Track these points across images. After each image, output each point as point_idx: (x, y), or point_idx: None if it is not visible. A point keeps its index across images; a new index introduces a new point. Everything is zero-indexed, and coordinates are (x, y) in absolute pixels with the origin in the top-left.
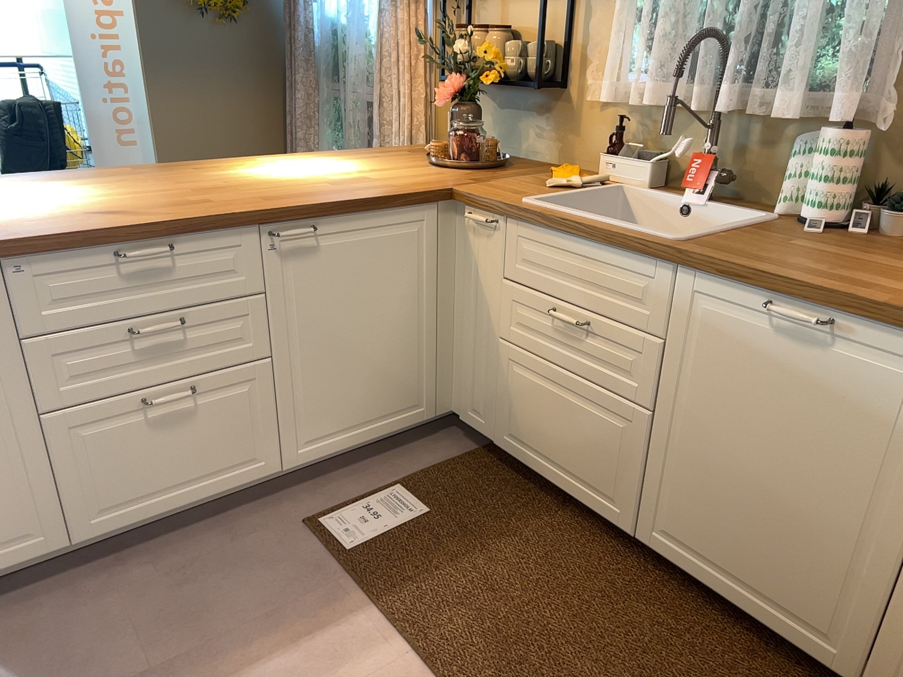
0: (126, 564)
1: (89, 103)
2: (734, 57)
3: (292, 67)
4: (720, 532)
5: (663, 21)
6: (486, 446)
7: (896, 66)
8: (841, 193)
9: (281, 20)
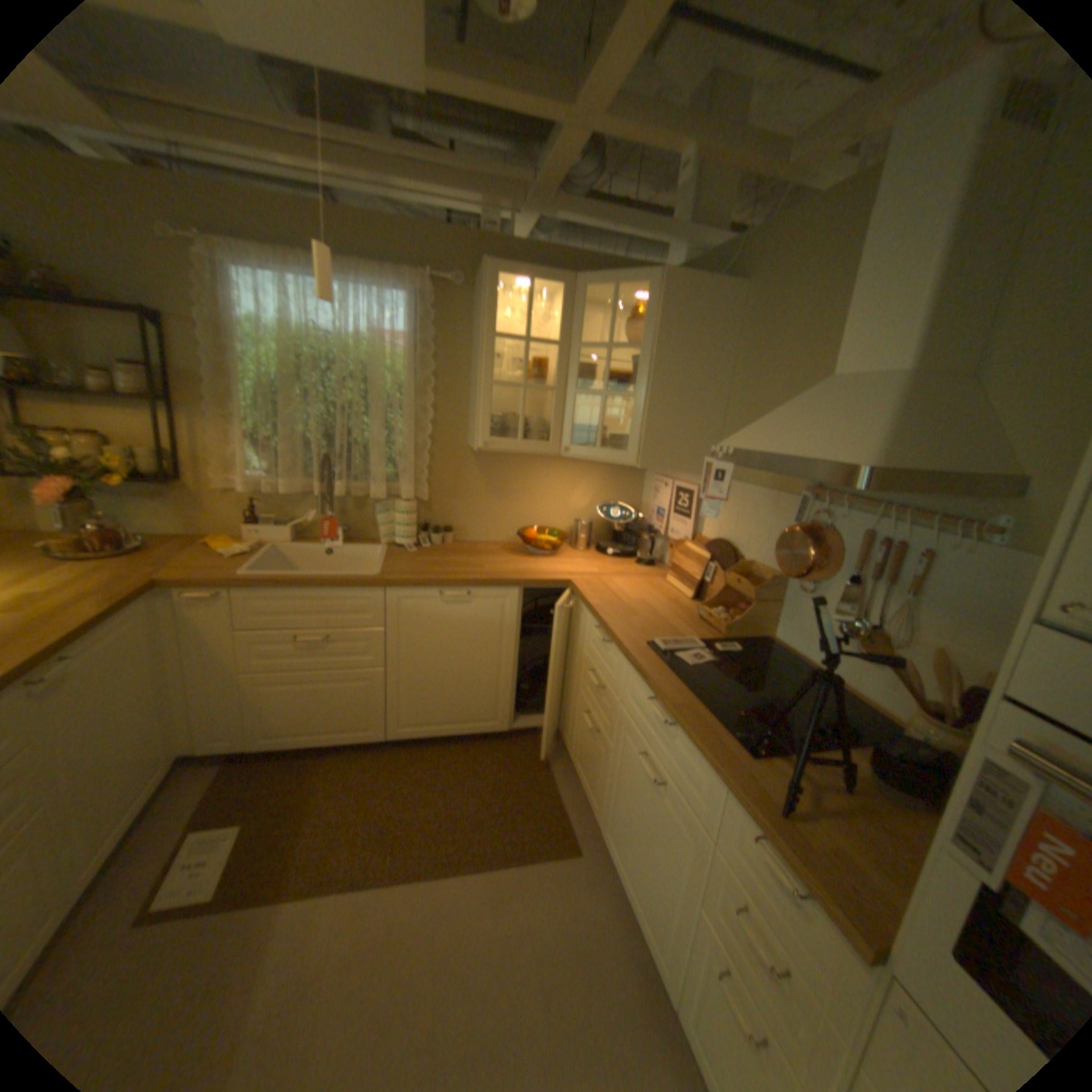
0: None
1: None
2: (339, 467)
3: None
4: (437, 707)
5: (282, 444)
6: (225, 763)
7: (419, 472)
8: (415, 531)
9: None
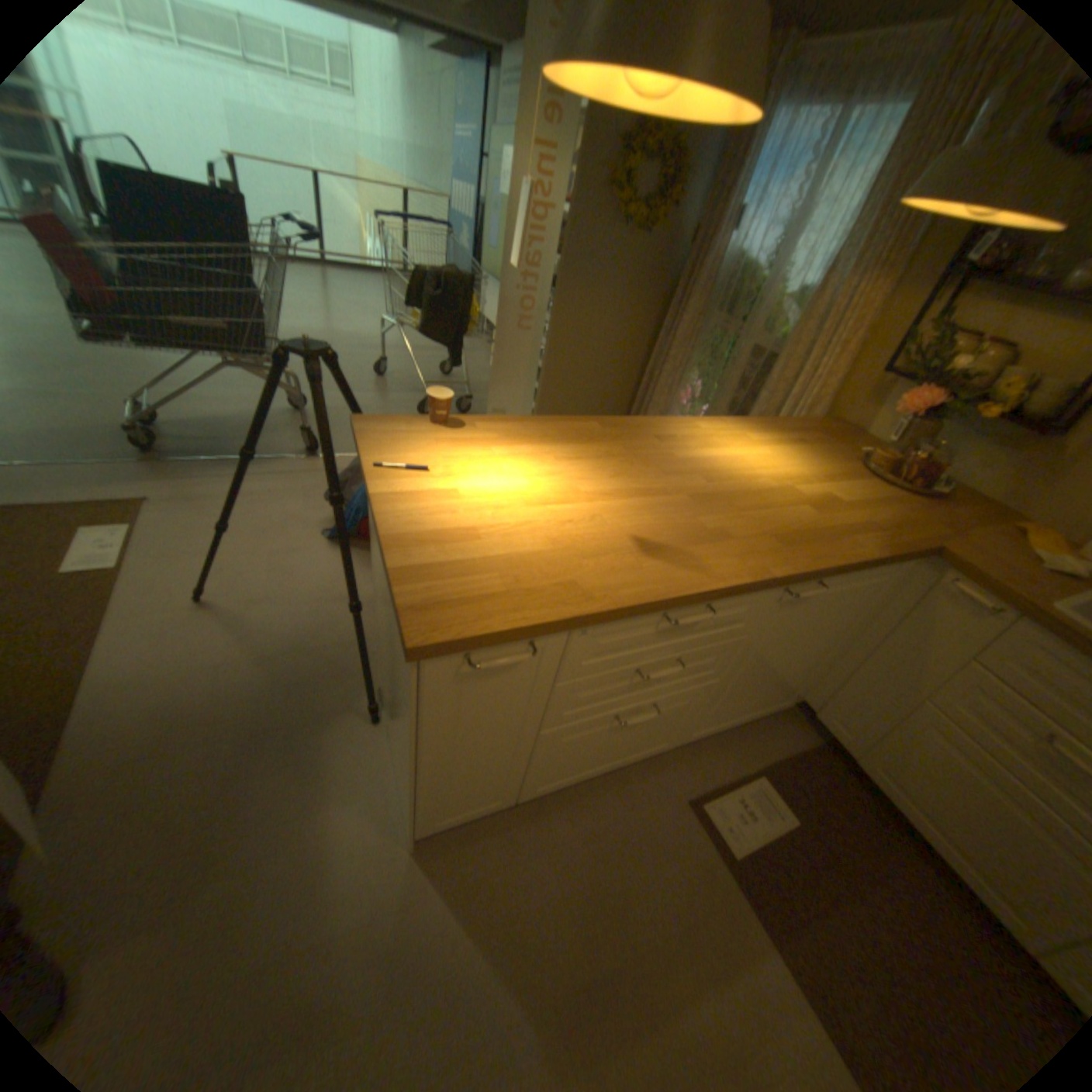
0: (550, 819)
1: (502, 287)
2: None
3: (685, 286)
4: None
5: None
6: (833, 746)
7: None
8: None
9: (686, 234)
